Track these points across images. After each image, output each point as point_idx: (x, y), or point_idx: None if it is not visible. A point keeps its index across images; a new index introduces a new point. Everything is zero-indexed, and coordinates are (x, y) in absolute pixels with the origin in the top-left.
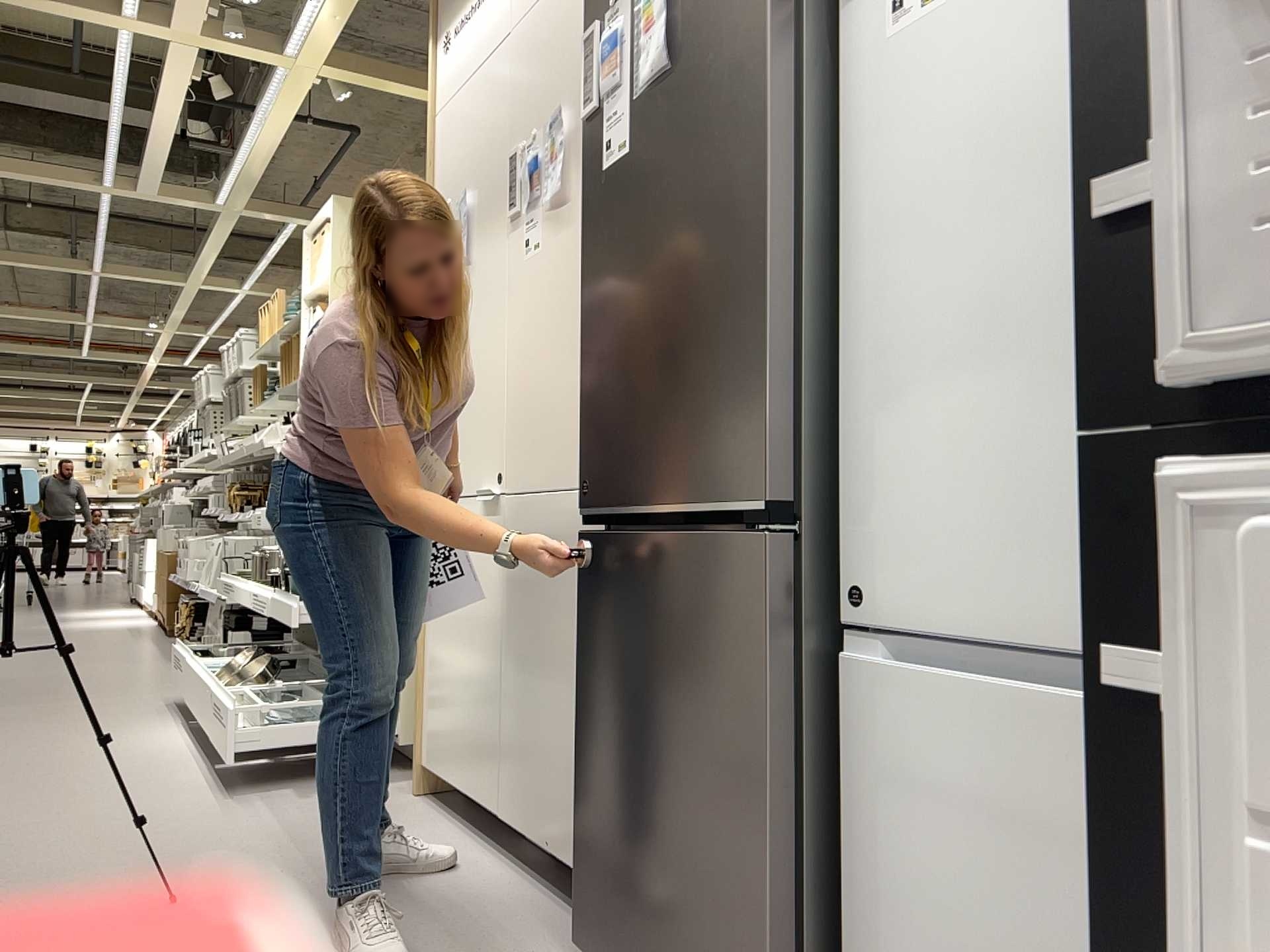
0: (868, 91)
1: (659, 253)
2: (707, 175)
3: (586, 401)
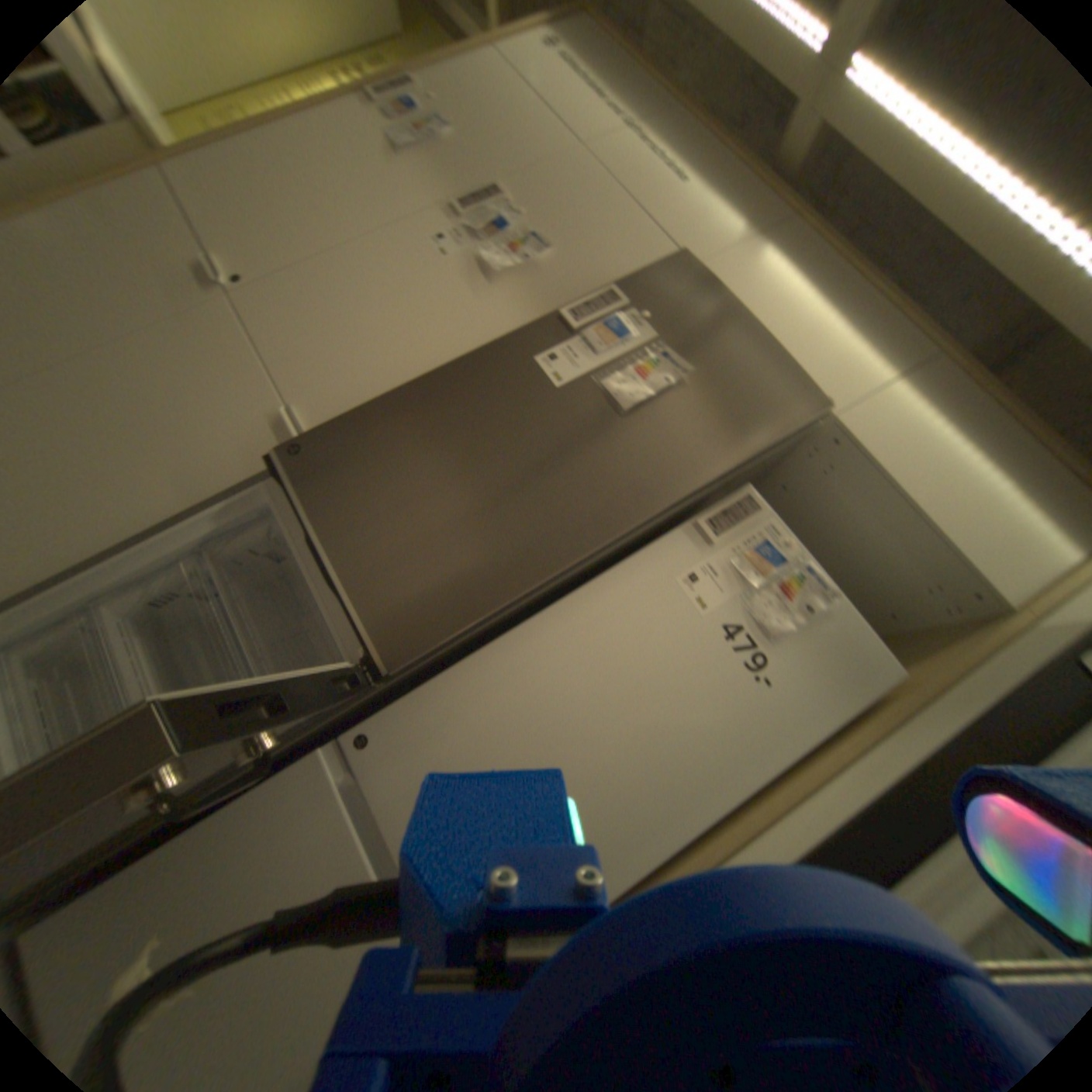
0: (643, 580)
1: (503, 466)
2: (568, 494)
3: (365, 420)
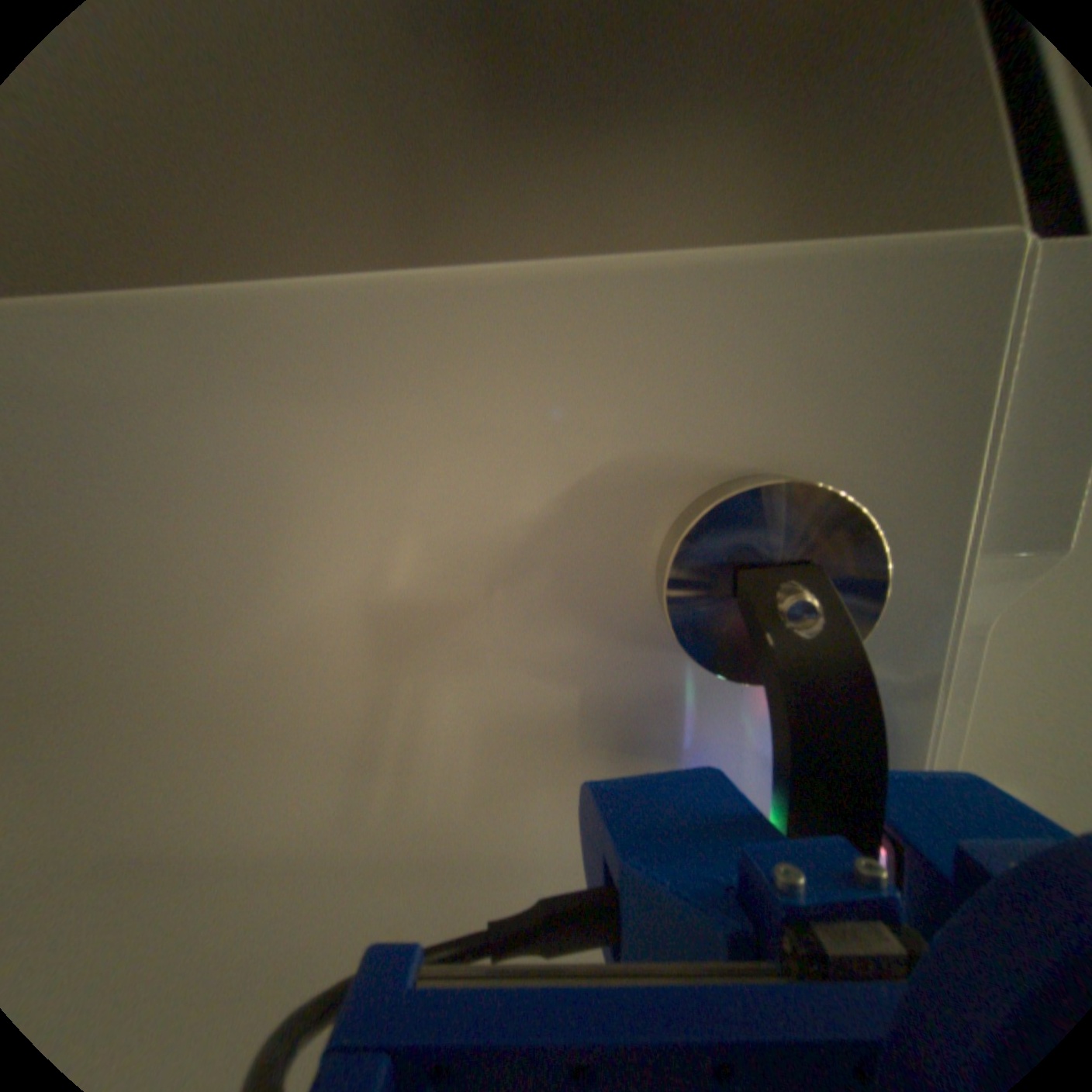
0: None
1: None
2: None
3: None
